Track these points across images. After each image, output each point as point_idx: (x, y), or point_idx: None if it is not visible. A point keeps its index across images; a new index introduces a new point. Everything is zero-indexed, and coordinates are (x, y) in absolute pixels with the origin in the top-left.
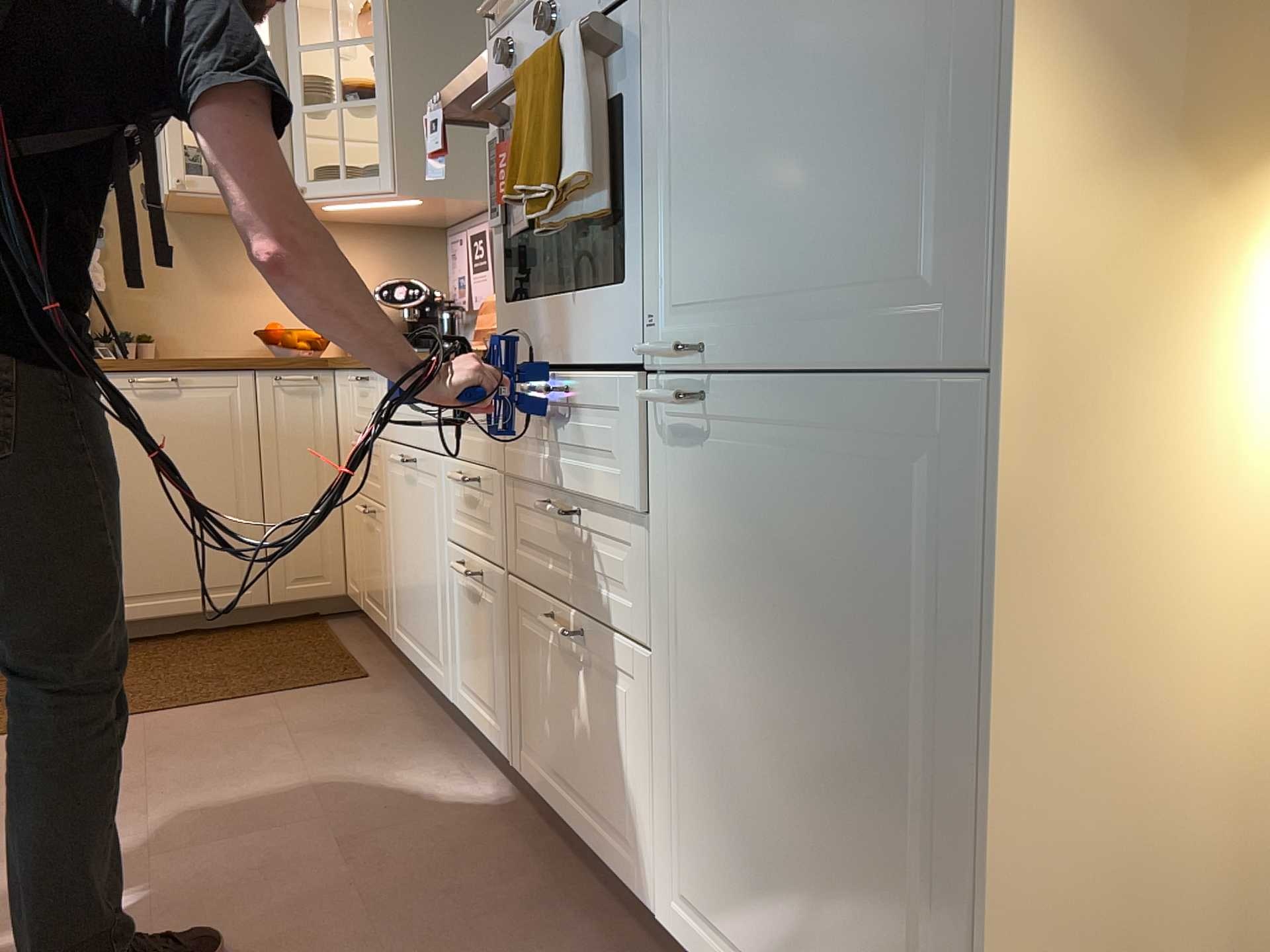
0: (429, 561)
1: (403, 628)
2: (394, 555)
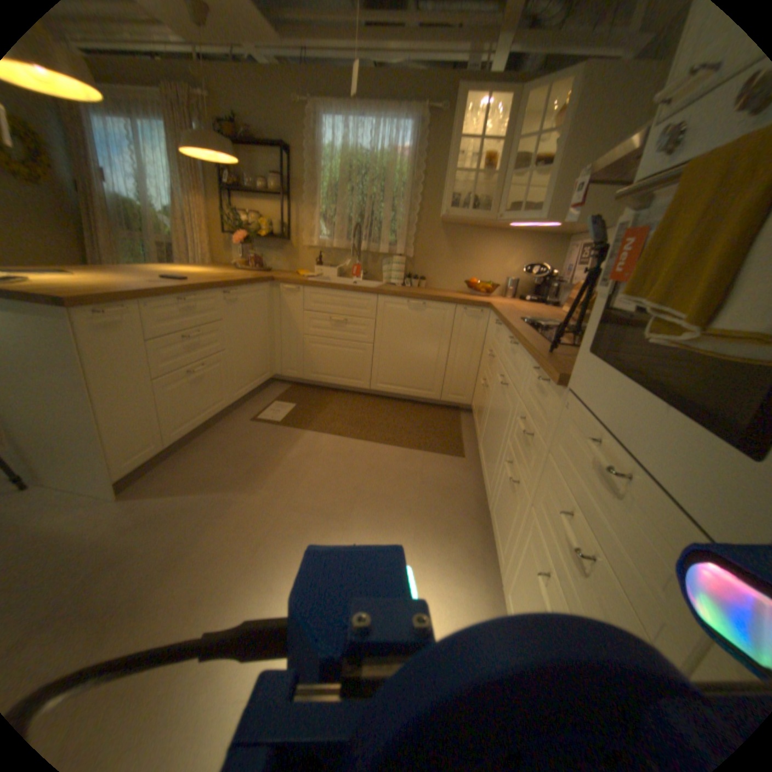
0: (498, 437)
1: (482, 448)
2: (488, 414)
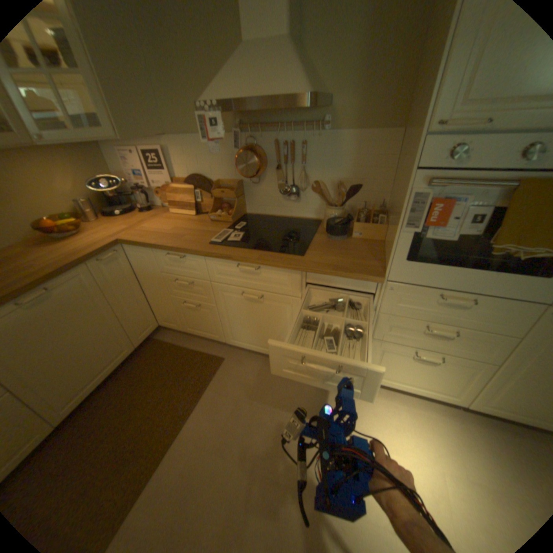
0: (277, 326)
1: (241, 341)
2: (229, 320)
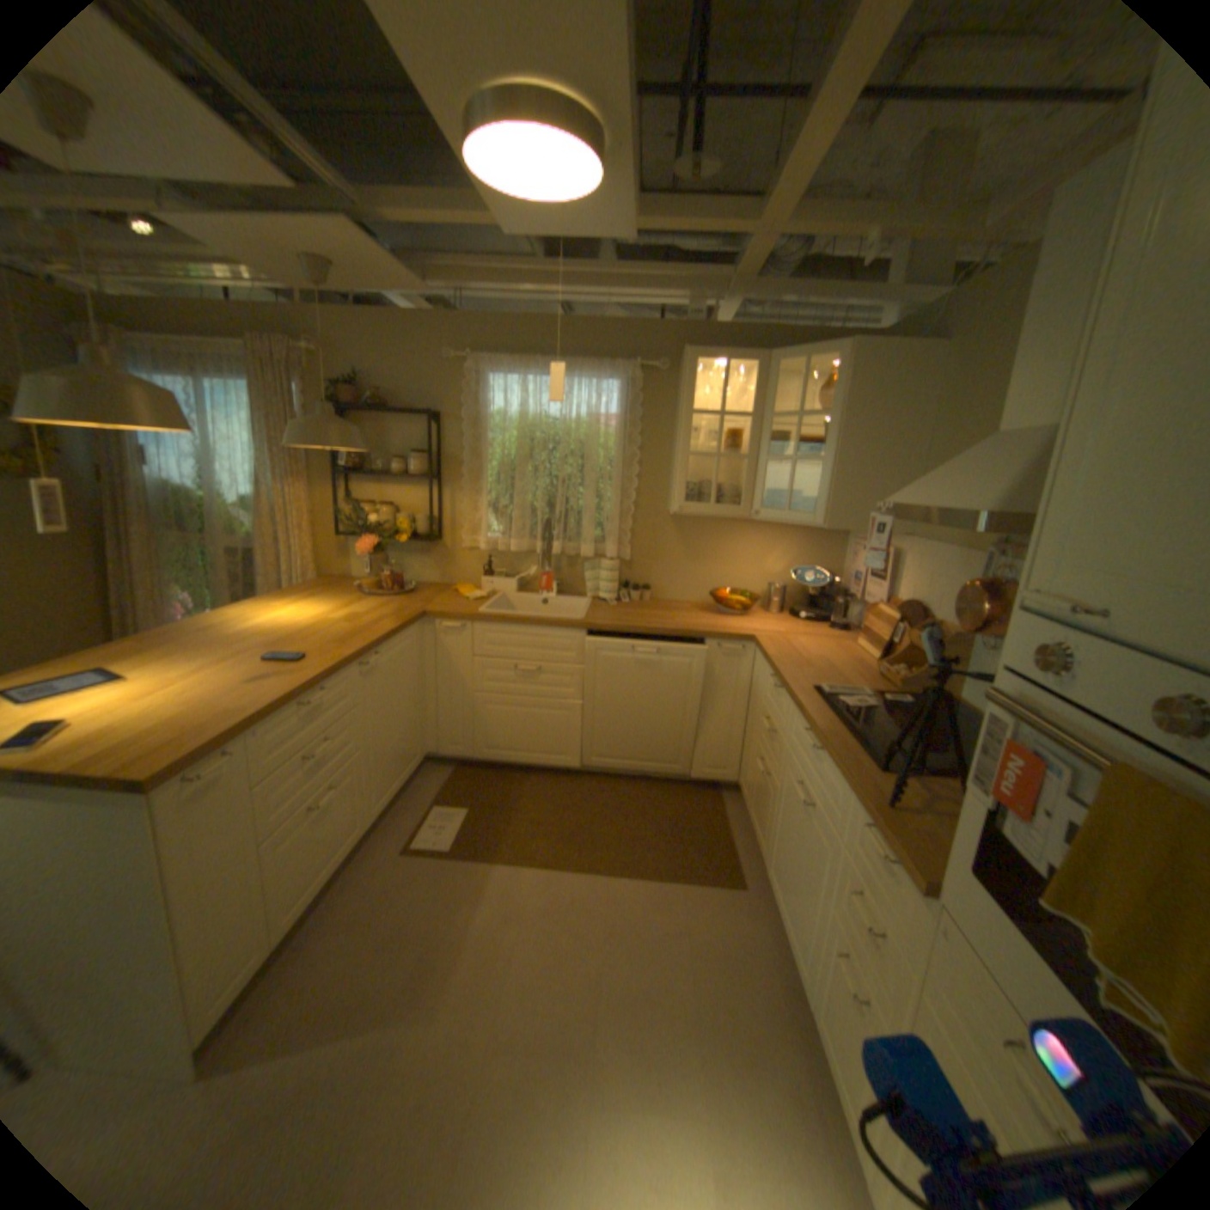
0: (812, 890)
1: (778, 884)
2: (781, 830)
